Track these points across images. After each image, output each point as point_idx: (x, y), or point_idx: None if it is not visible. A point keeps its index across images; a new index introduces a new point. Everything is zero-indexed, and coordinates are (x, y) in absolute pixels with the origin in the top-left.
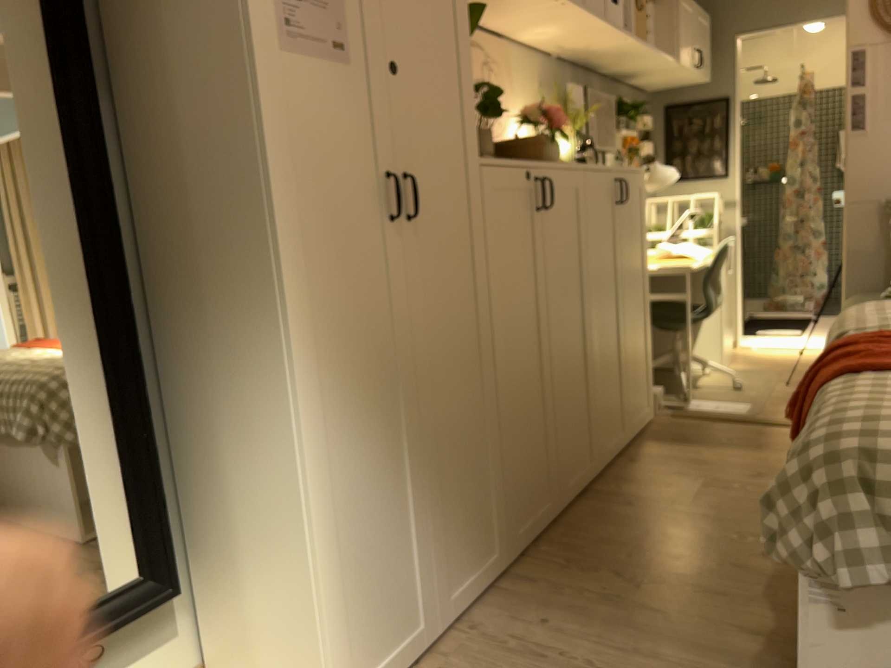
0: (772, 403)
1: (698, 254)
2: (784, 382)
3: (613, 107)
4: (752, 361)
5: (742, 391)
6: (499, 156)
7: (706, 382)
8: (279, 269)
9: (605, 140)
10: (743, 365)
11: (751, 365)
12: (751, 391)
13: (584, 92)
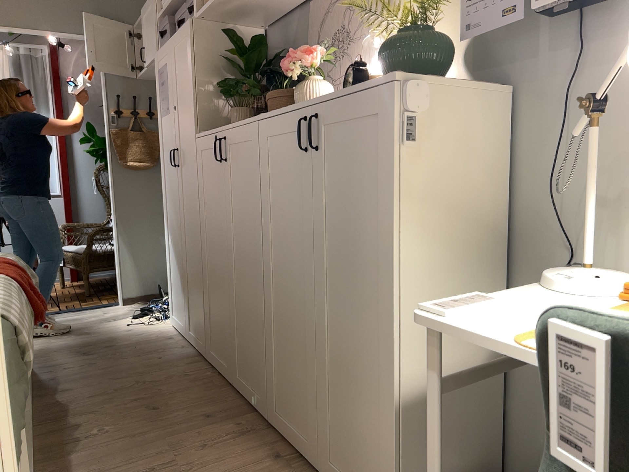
0: None
1: None
2: None
3: None
4: None
5: None
6: (208, 131)
7: None
8: (162, 180)
9: None
10: None
11: None
12: None
13: None
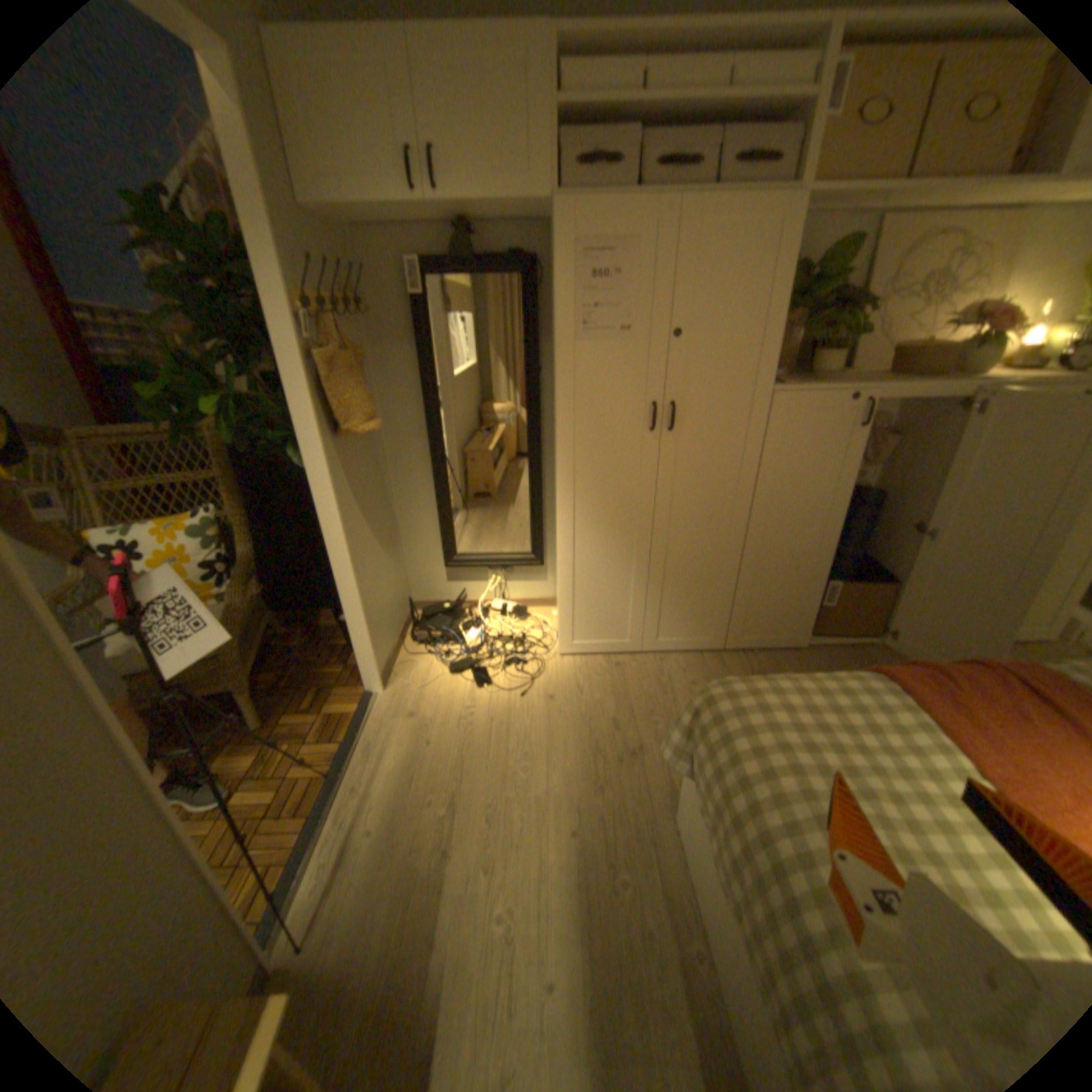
0: None
1: None
2: None
3: None
4: None
5: None
6: (819, 384)
7: None
8: (563, 454)
9: None
10: None
11: None
12: None
13: None
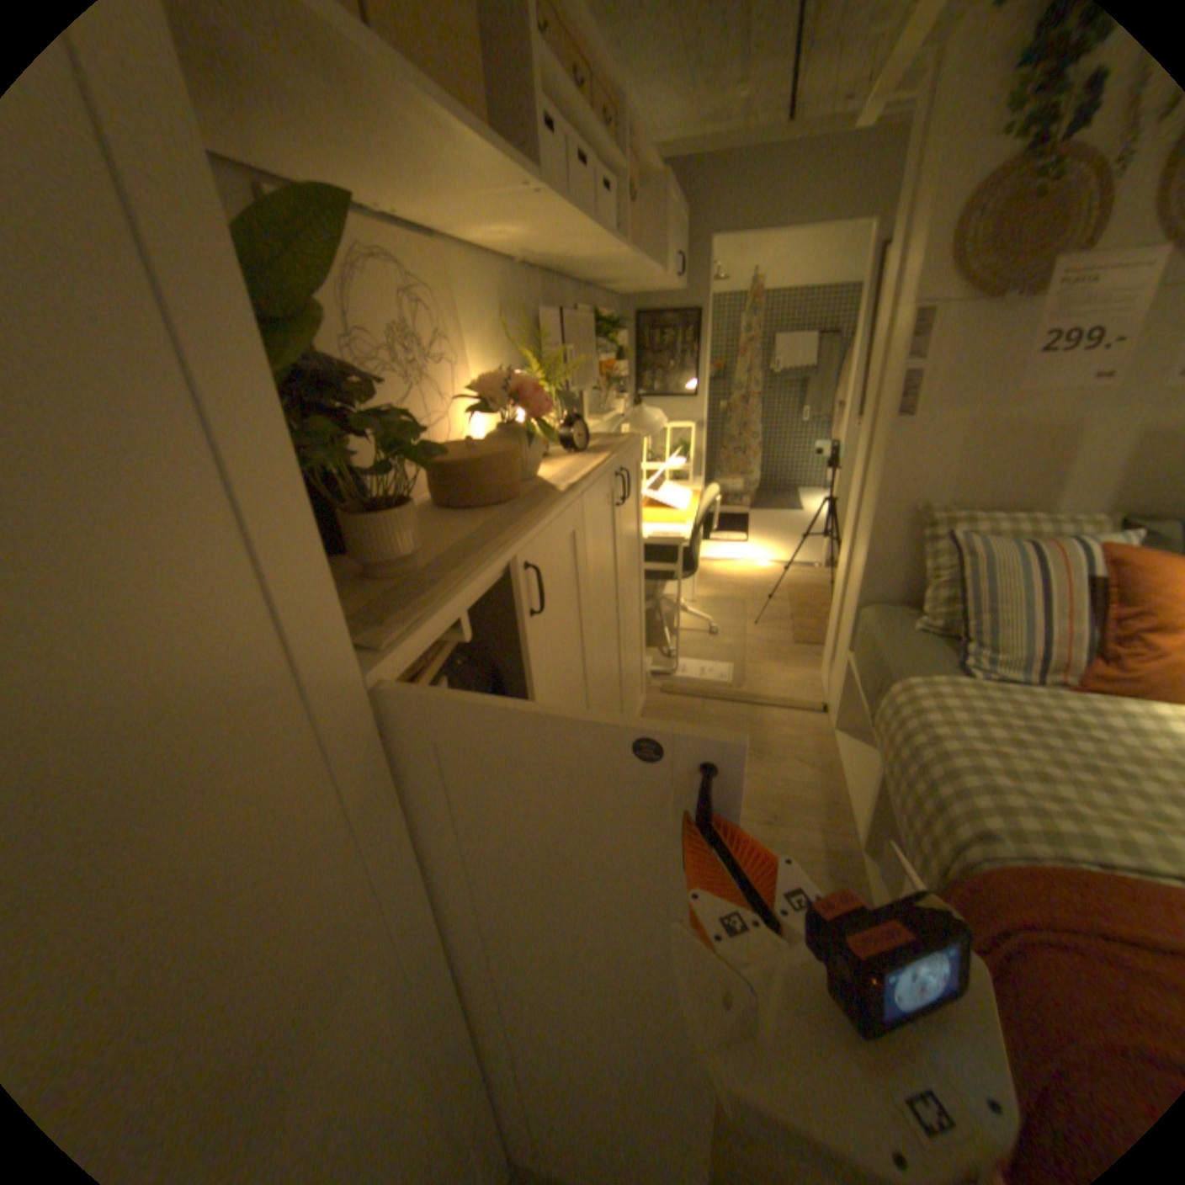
0: (752, 661)
1: (684, 505)
2: (753, 623)
3: (592, 325)
4: (717, 585)
5: (720, 640)
6: (436, 597)
7: (684, 624)
8: None
9: (588, 378)
10: (711, 594)
11: (718, 592)
12: (727, 639)
13: (561, 310)
